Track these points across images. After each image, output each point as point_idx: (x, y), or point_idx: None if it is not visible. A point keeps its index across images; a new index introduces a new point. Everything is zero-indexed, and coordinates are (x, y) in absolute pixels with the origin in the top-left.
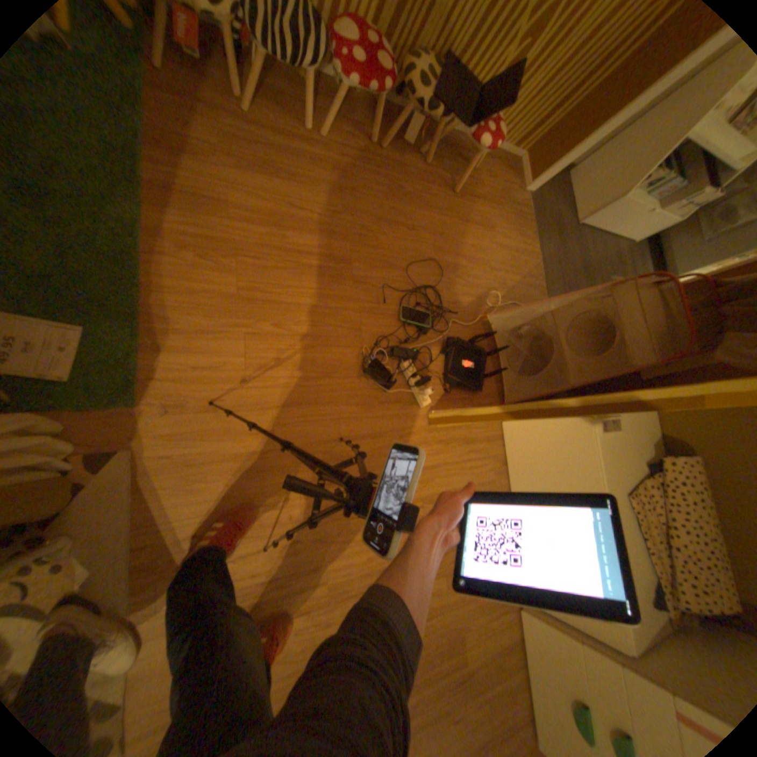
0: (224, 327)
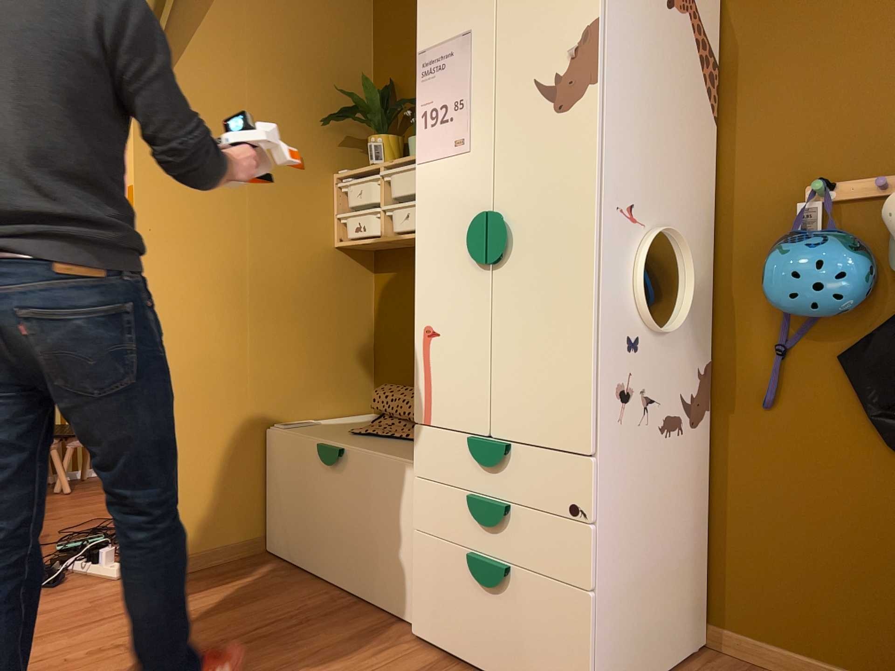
0: None
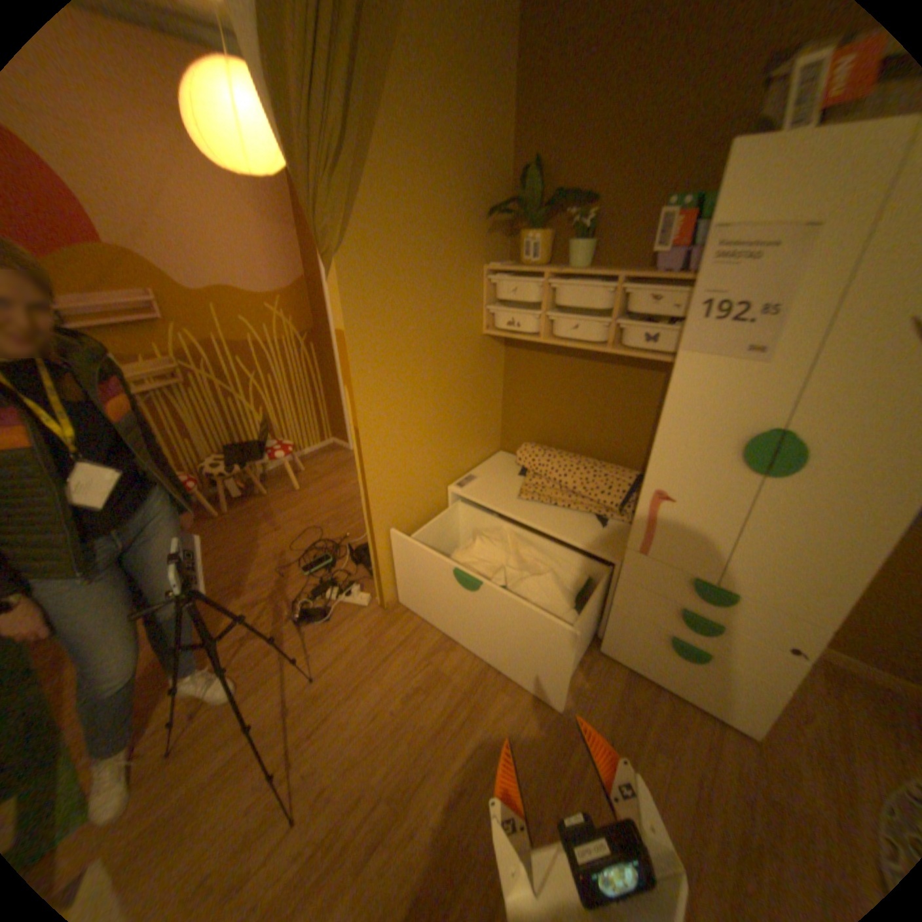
0: (152, 697)
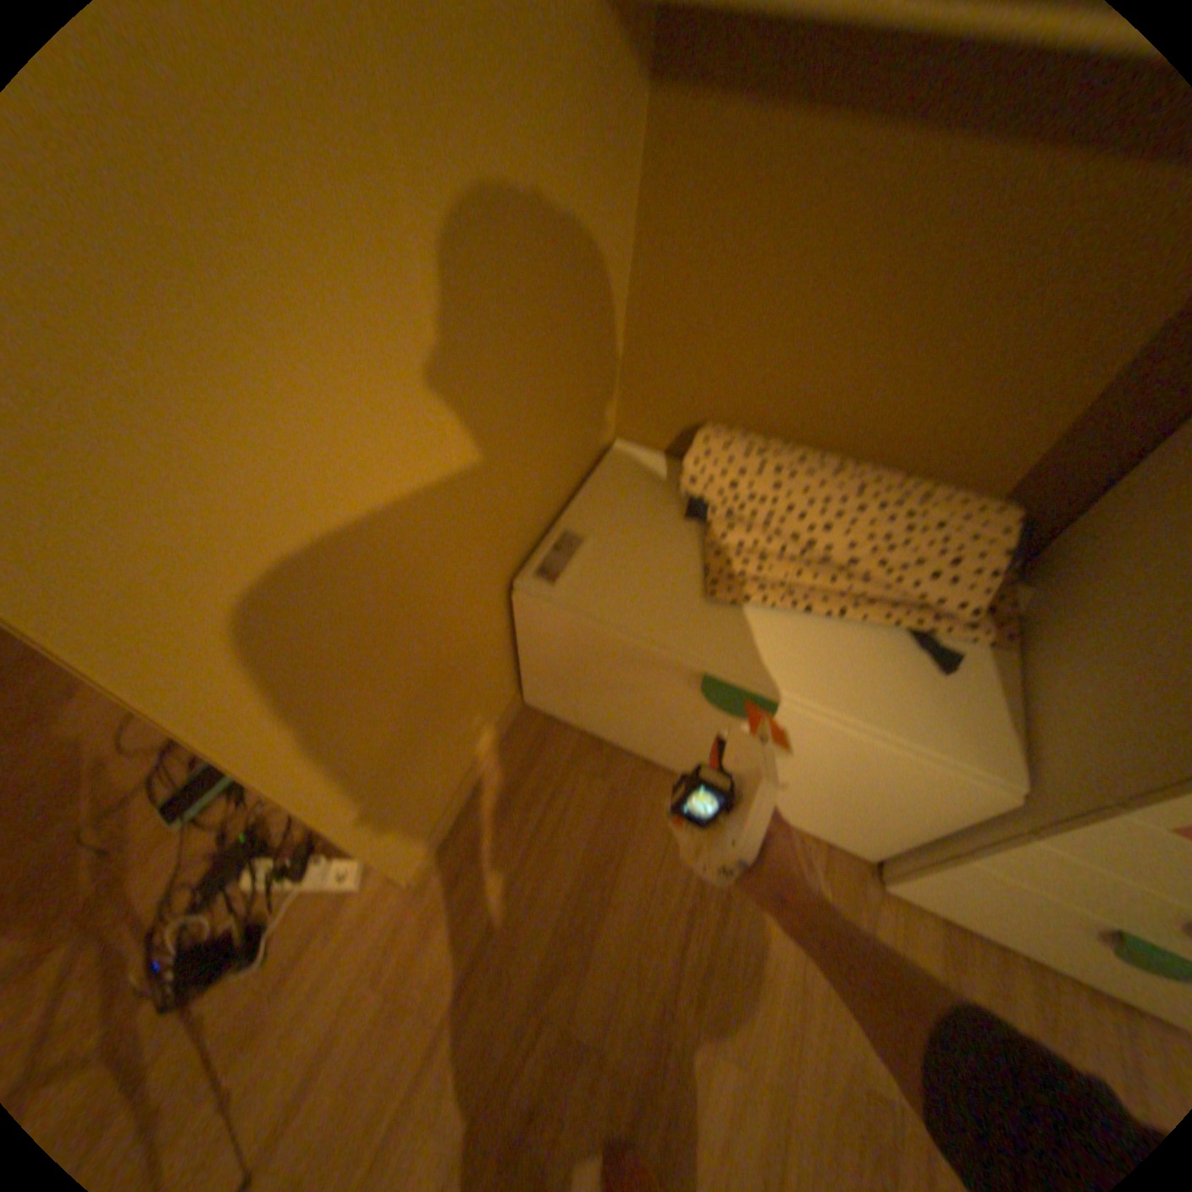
0: None
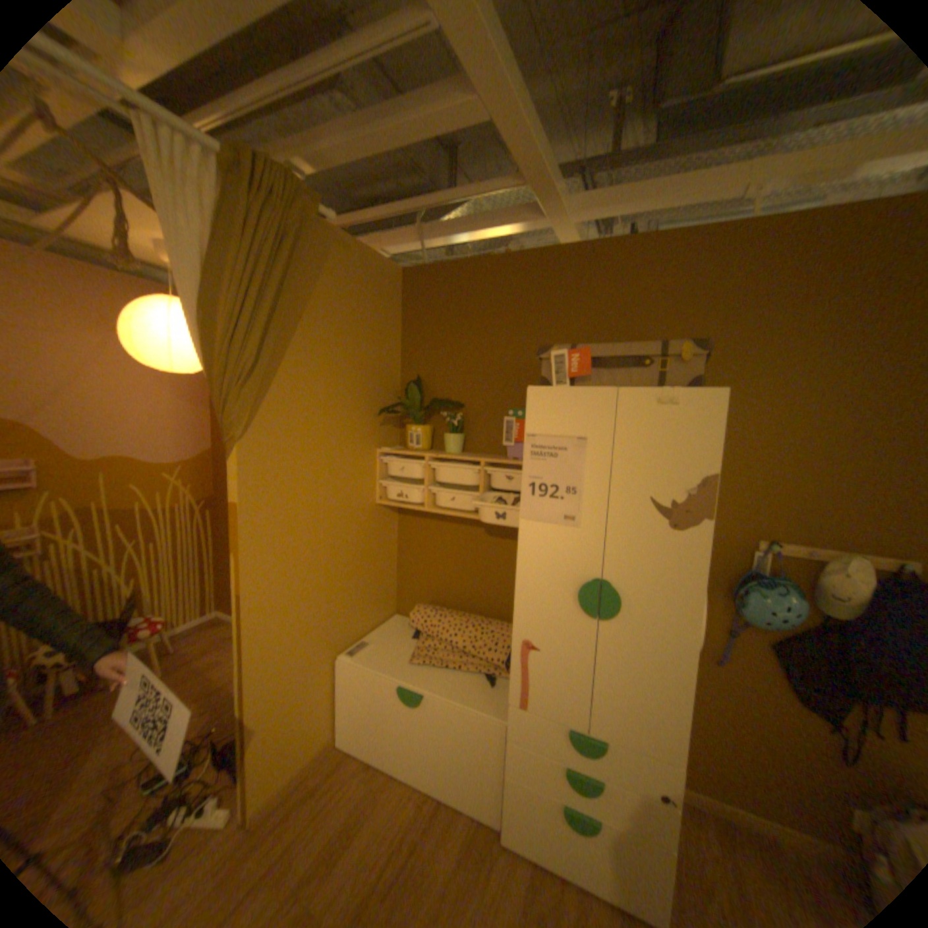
0: None
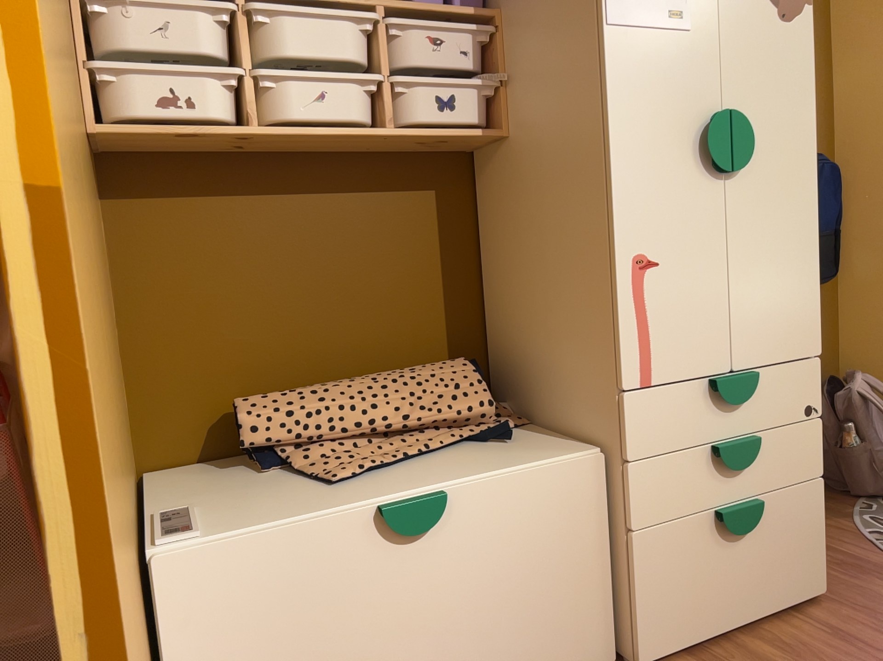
0: None
